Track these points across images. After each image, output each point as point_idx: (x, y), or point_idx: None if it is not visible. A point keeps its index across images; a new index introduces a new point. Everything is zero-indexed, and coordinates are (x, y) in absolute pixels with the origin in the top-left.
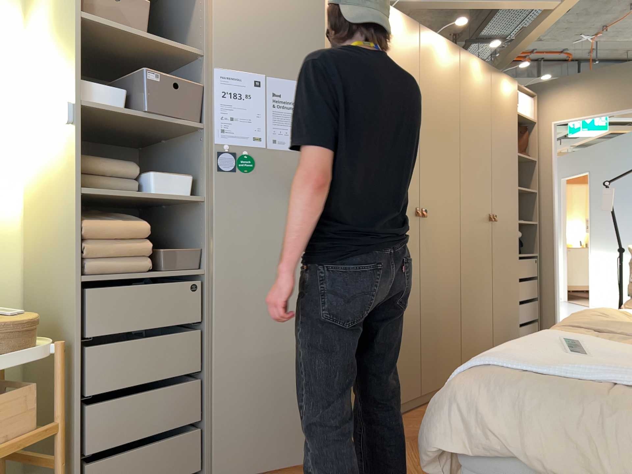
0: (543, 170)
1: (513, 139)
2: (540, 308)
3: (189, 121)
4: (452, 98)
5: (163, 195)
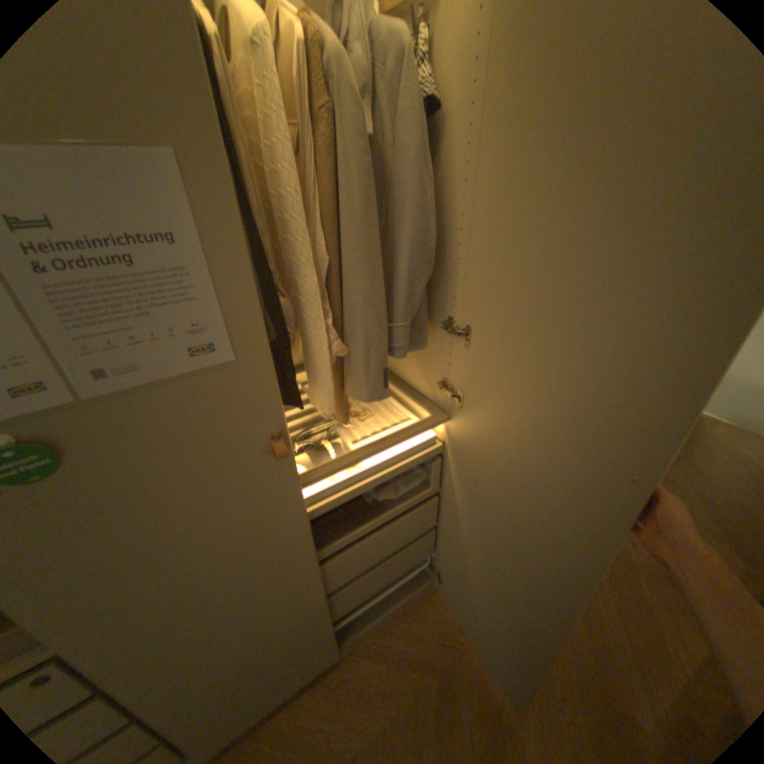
0: None
1: None
2: None
3: None
4: None
5: None
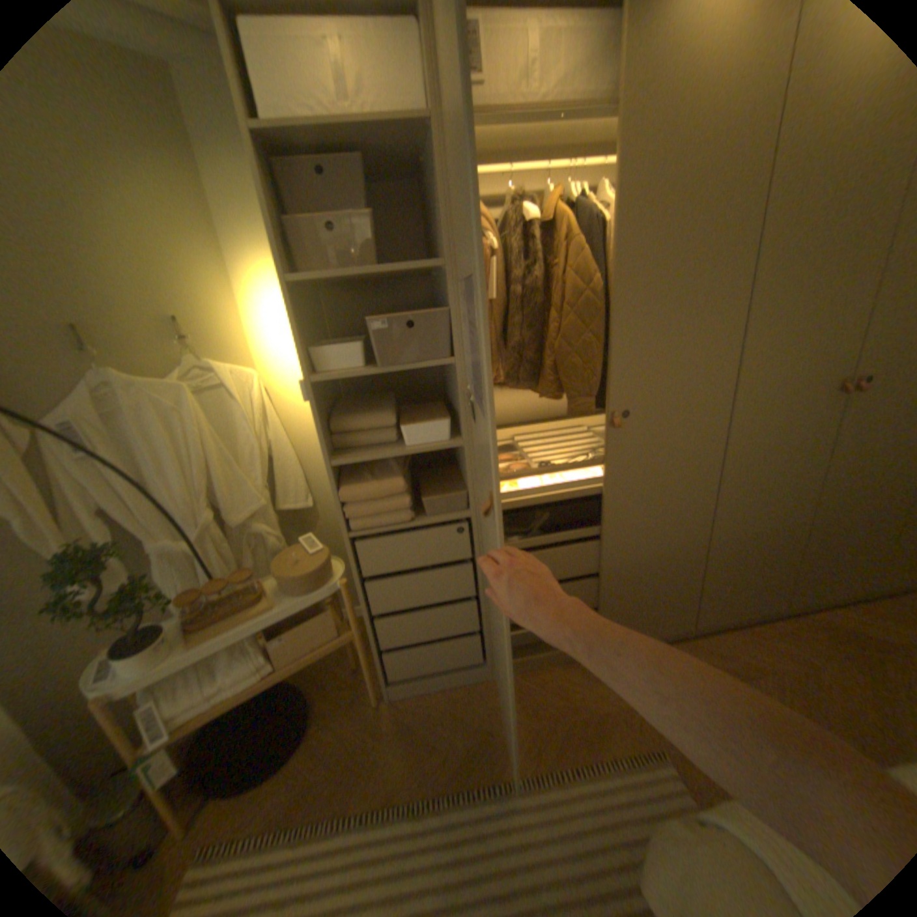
0: None
1: None
2: None
3: (436, 360)
4: None
5: (417, 447)
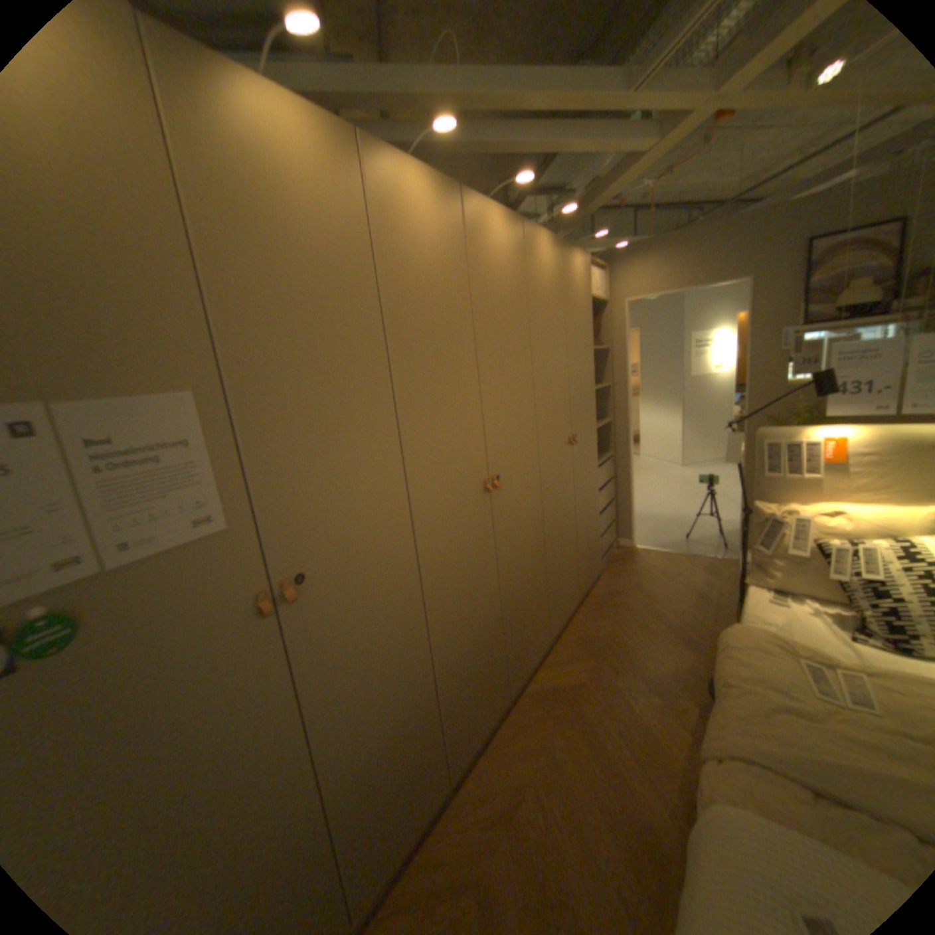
0: (614, 357)
1: (583, 327)
2: (614, 506)
3: None
4: (515, 302)
5: None
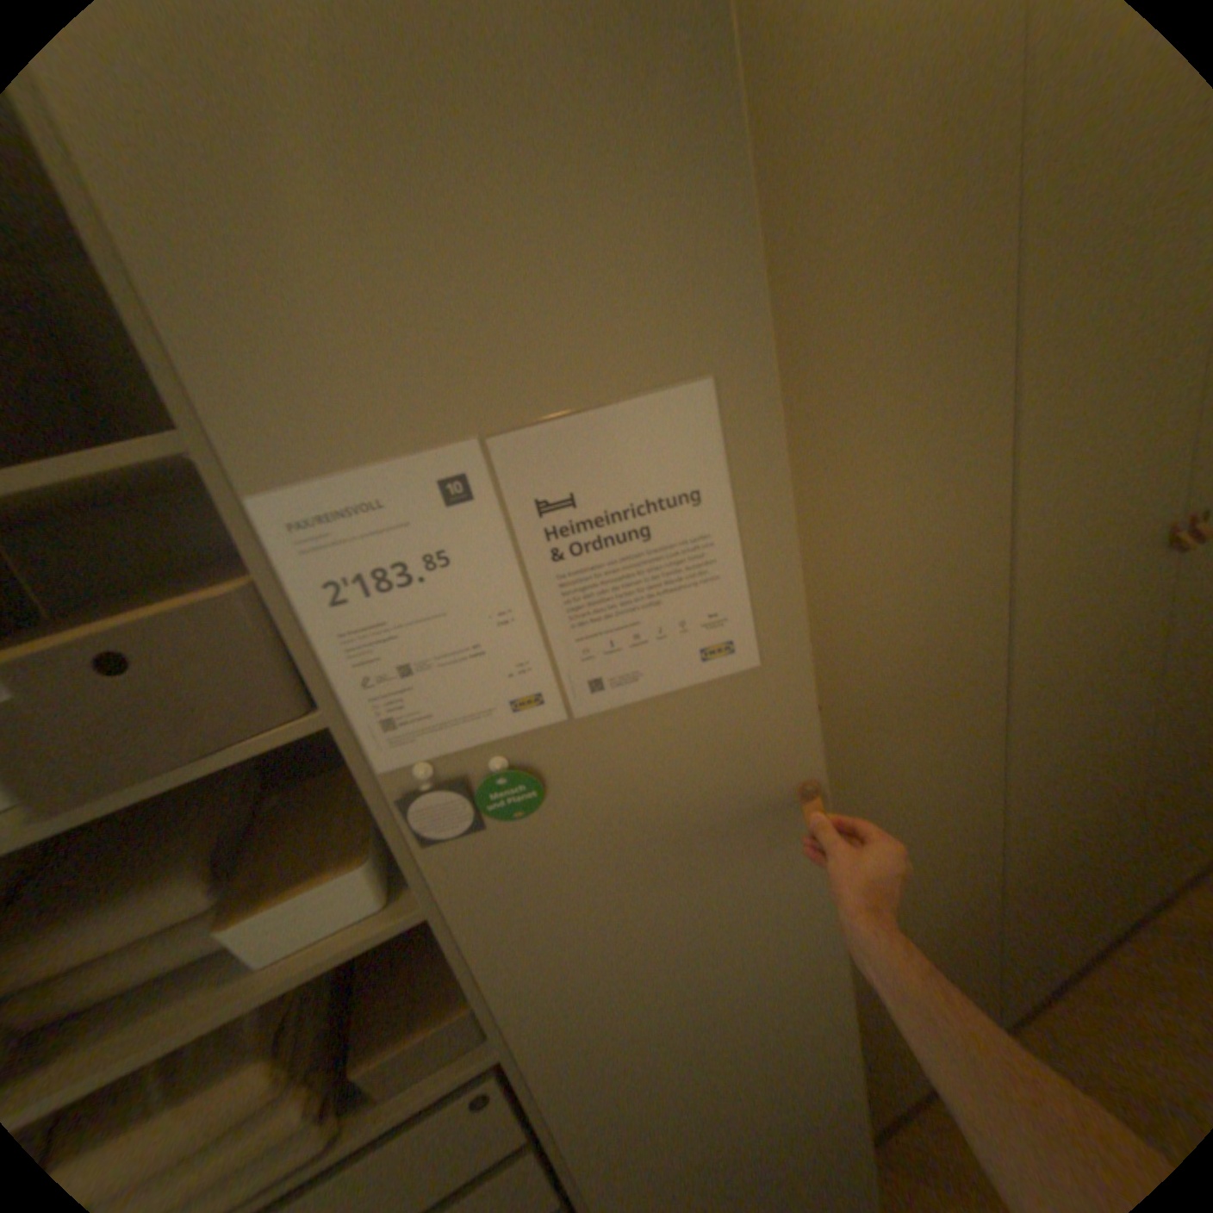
0: None
1: None
2: None
3: (261, 733)
4: None
5: (289, 966)
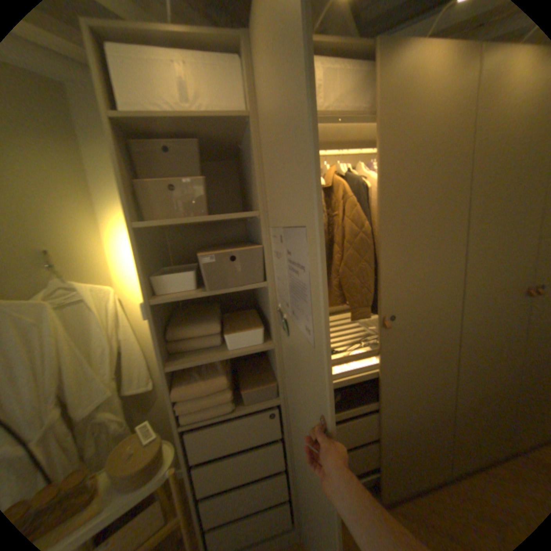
0: None
1: None
2: None
3: (252, 284)
4: None
5: (237, 351)
